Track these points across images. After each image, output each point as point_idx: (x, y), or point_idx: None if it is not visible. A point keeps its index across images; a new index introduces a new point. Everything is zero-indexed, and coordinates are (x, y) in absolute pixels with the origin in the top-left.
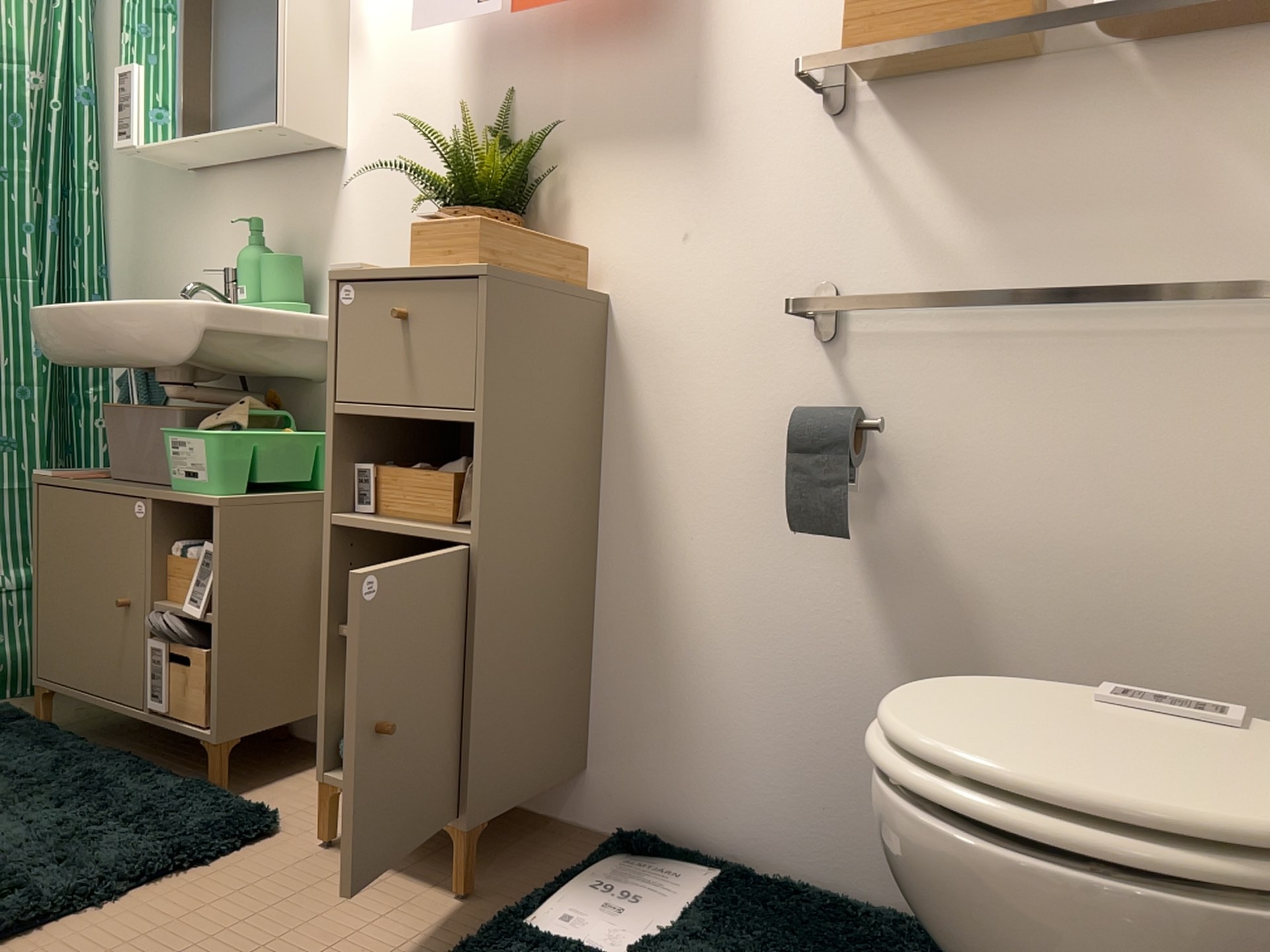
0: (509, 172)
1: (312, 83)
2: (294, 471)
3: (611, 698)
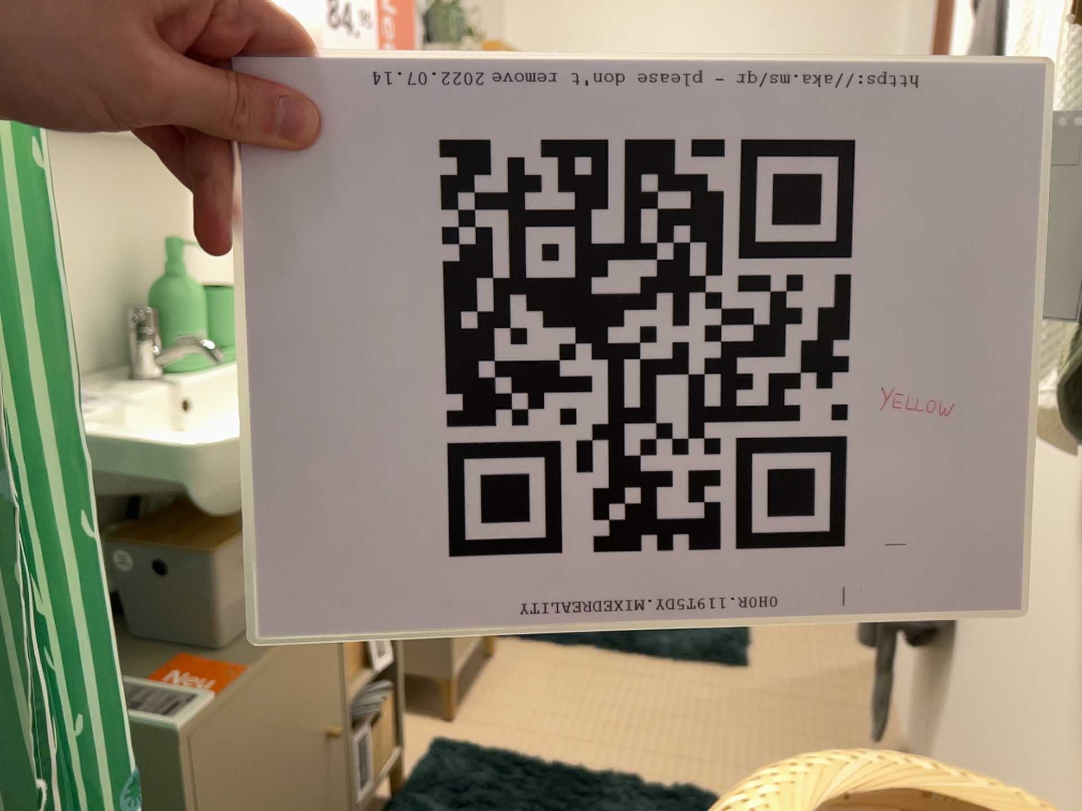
0: None
1: None
2: None
3: None
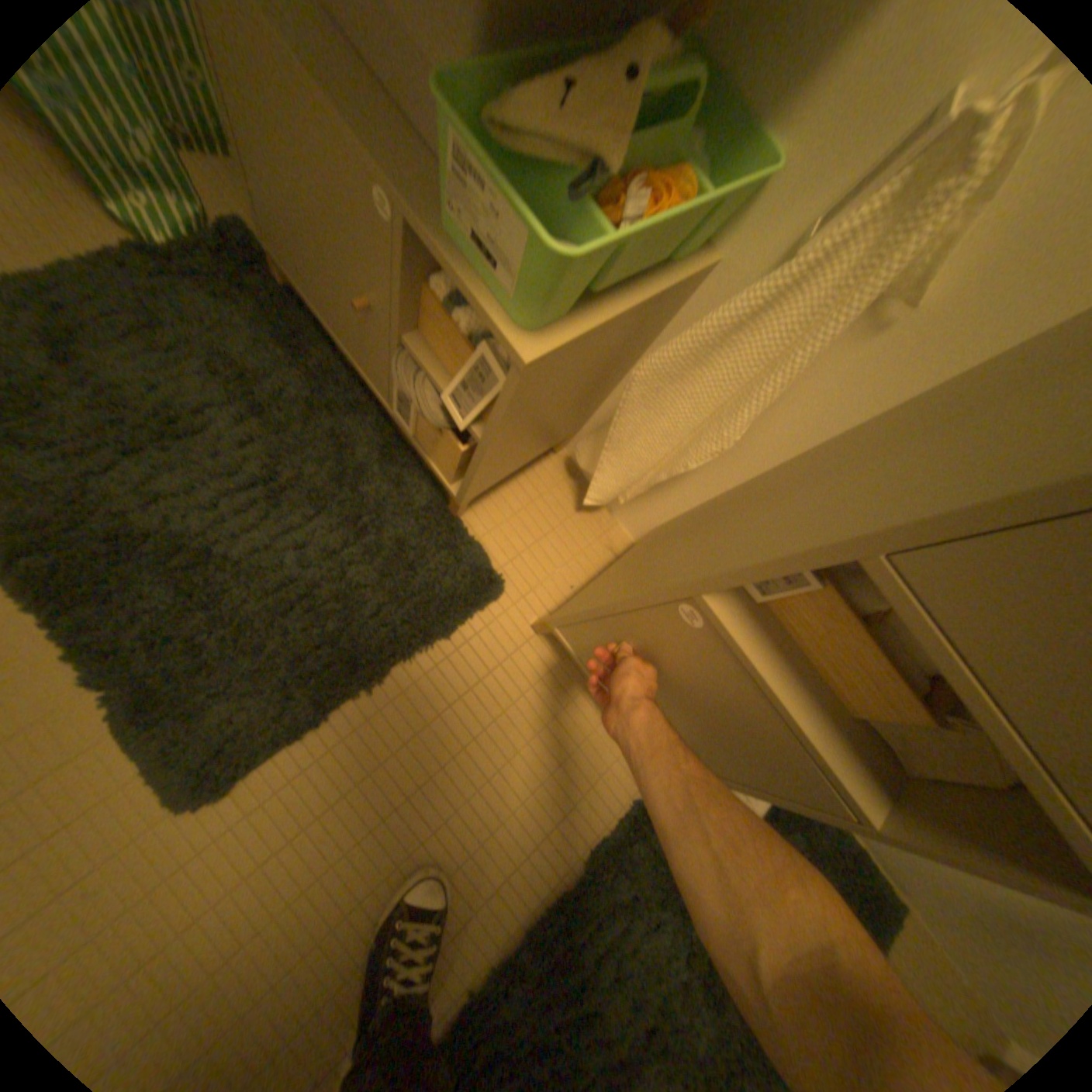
0: None
1: None
2: (660, 247)
3: None
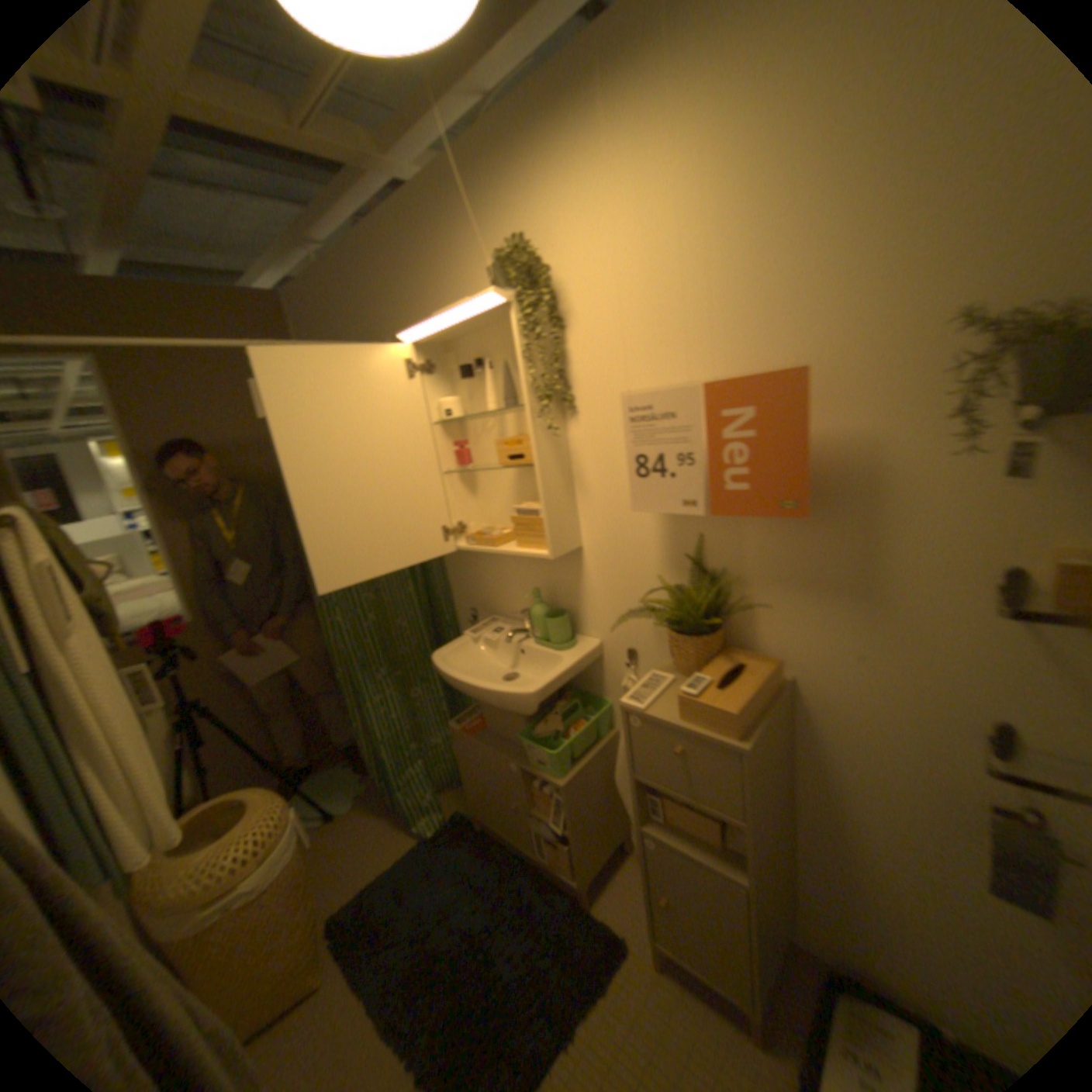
0: (711, 598)
1: (559, 523)
2: (589, 740)
3: (814, 893)
